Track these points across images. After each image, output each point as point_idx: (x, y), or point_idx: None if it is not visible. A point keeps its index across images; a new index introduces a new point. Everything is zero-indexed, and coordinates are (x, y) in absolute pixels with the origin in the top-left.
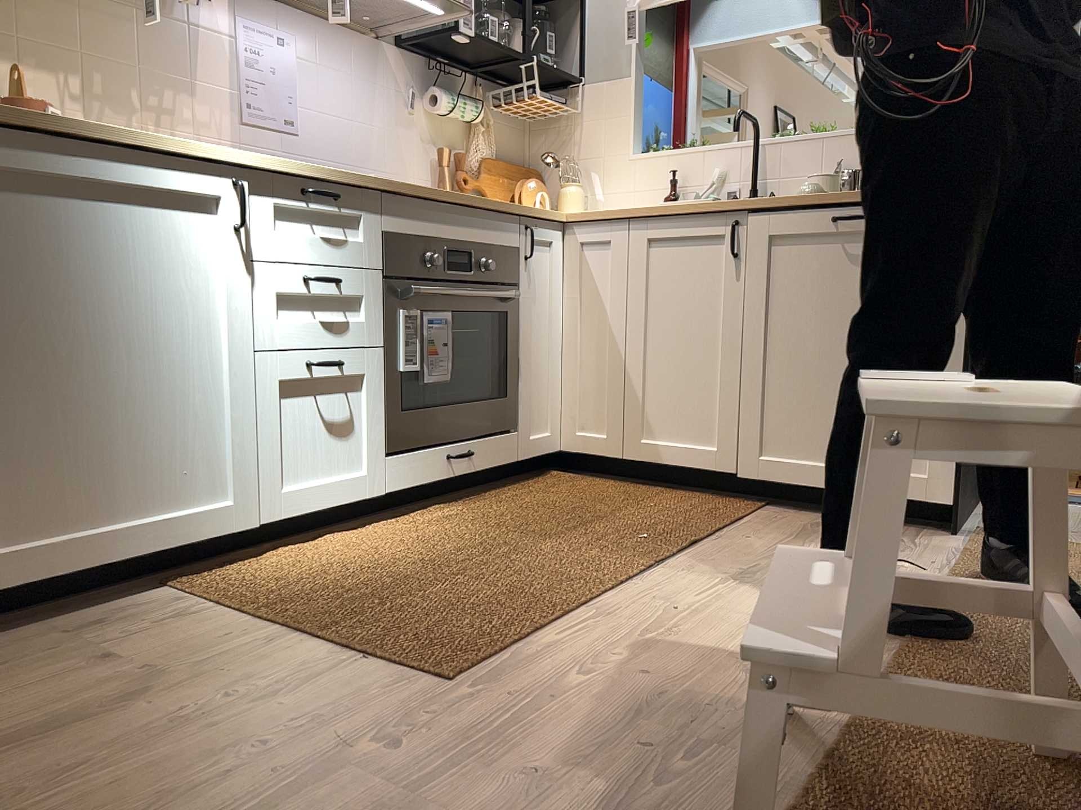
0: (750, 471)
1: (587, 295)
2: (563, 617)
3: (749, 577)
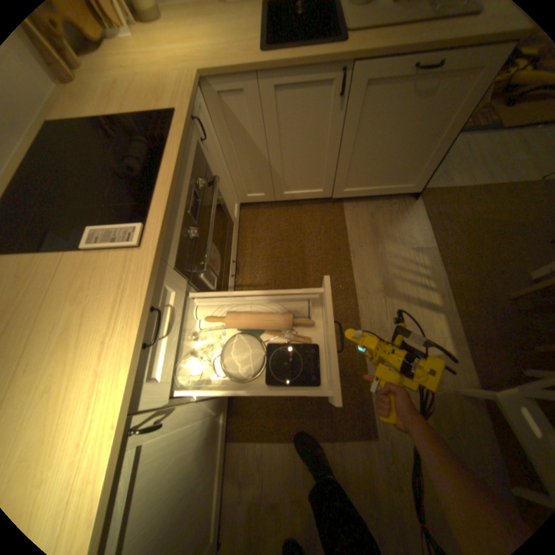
0: (337, 196)
1: (232, 129)
2: (370, 372)
3: (389, 291)
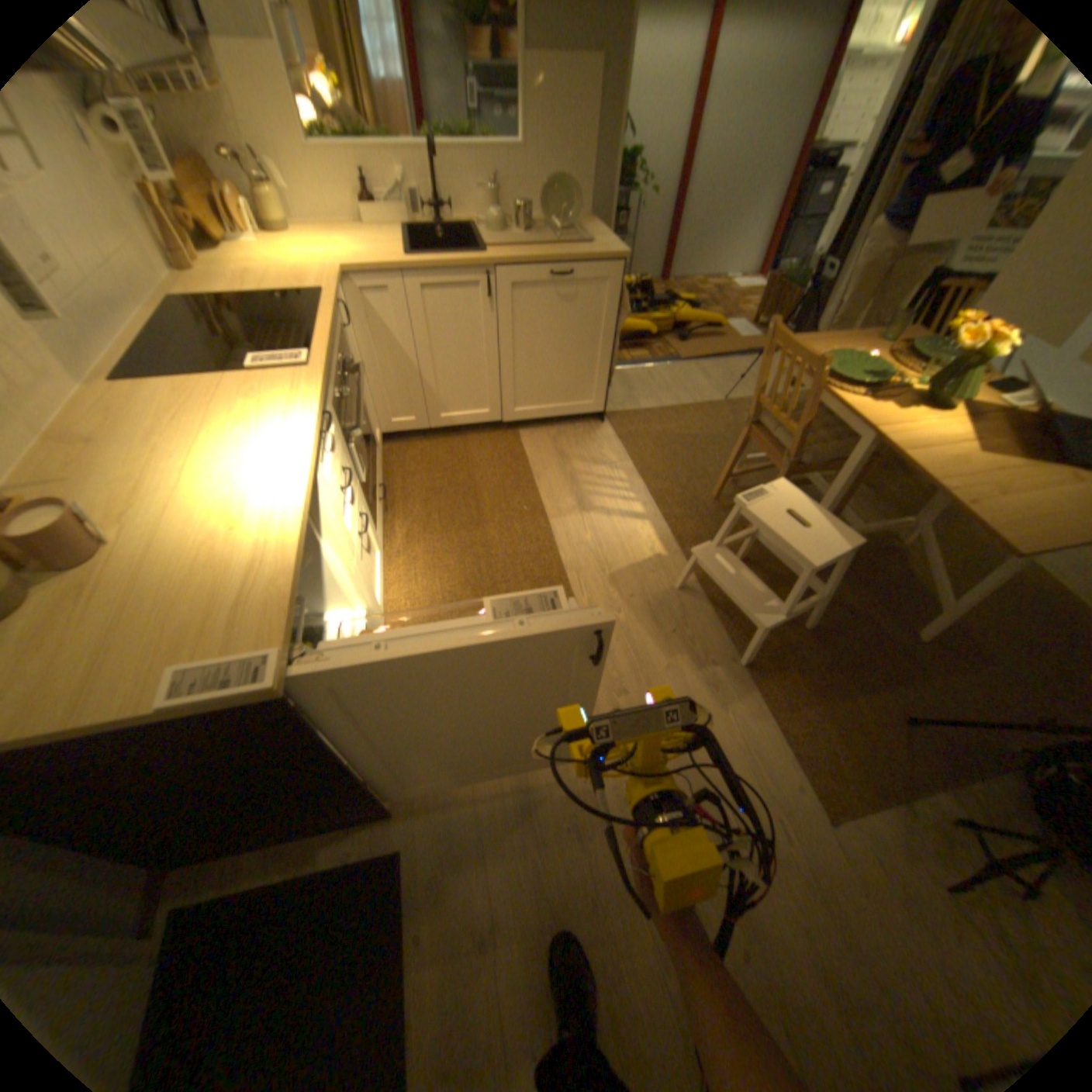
0: (509, 420)
1: (375, 331)
2: (573, 585)
3: (585, 507)
